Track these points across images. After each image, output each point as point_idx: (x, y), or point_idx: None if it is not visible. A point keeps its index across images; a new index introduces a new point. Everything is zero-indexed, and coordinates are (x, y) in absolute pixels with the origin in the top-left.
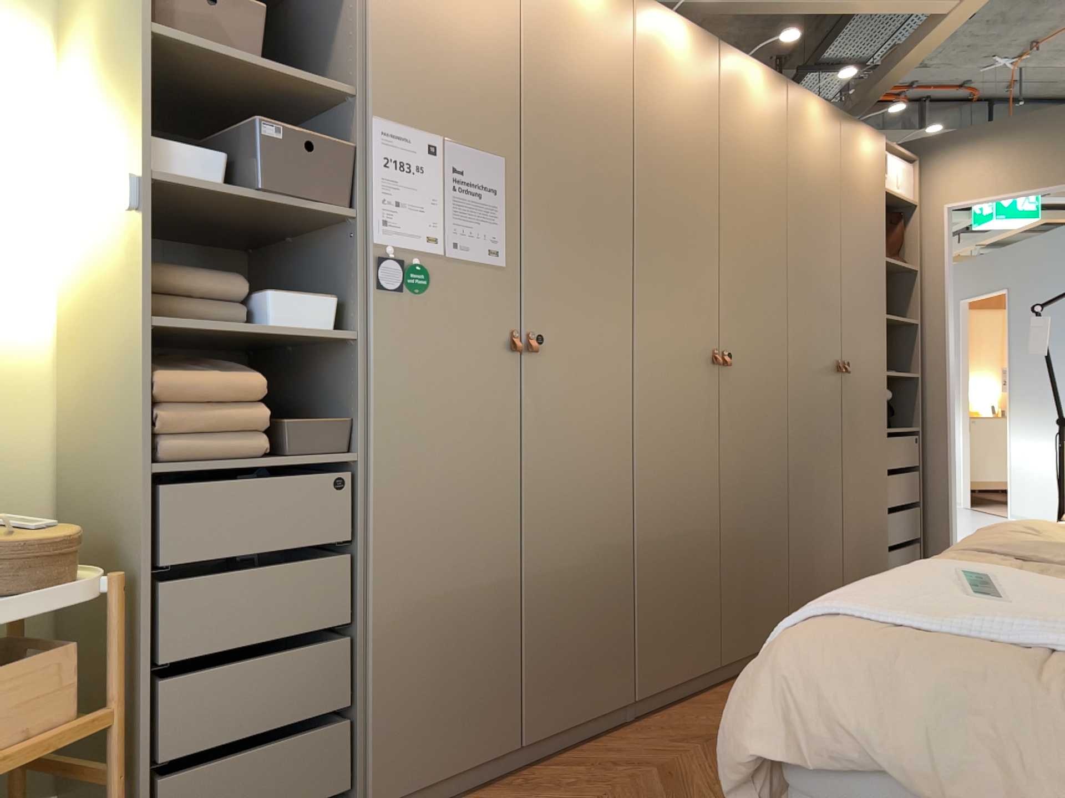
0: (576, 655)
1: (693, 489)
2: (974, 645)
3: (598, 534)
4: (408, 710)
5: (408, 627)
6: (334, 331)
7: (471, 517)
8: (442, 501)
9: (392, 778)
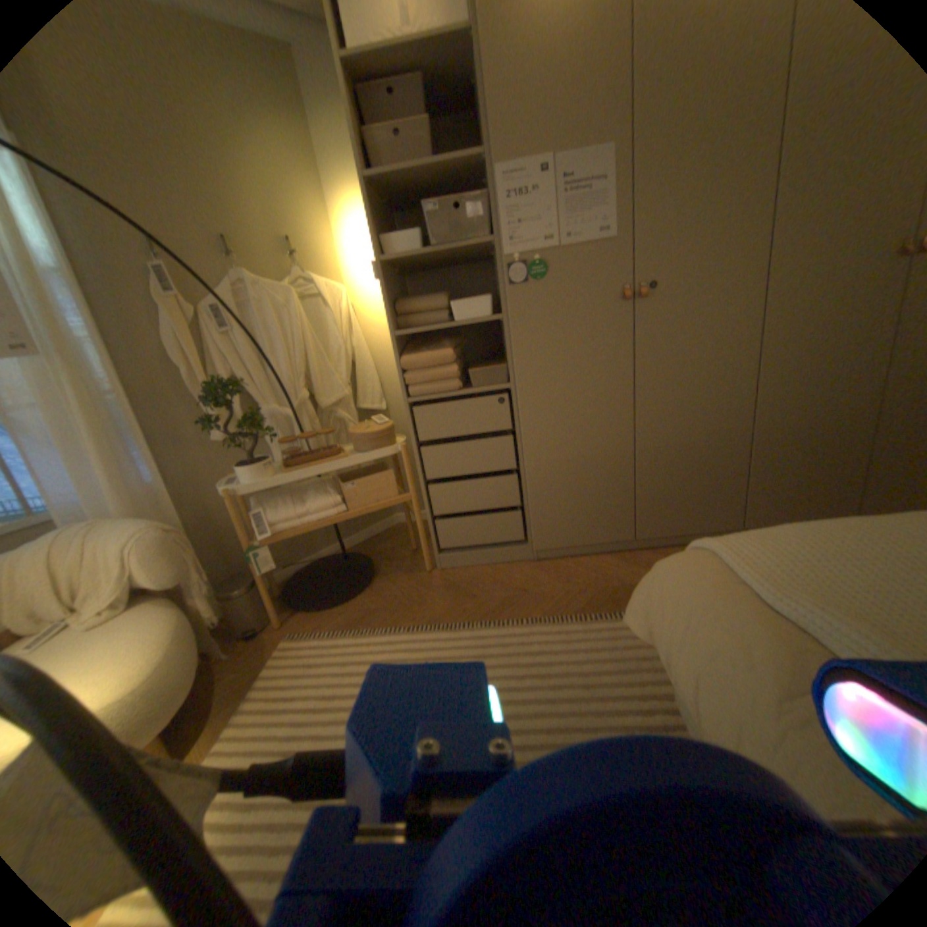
0: (682, 496)
1: (837, 381)
2: (799, 625)
3: (709, 421)
4: (552, 510)
5: (548, 472)
6: (492, 314)
7: (590, 414)
8: (566, 406)
9: (544, 539)
